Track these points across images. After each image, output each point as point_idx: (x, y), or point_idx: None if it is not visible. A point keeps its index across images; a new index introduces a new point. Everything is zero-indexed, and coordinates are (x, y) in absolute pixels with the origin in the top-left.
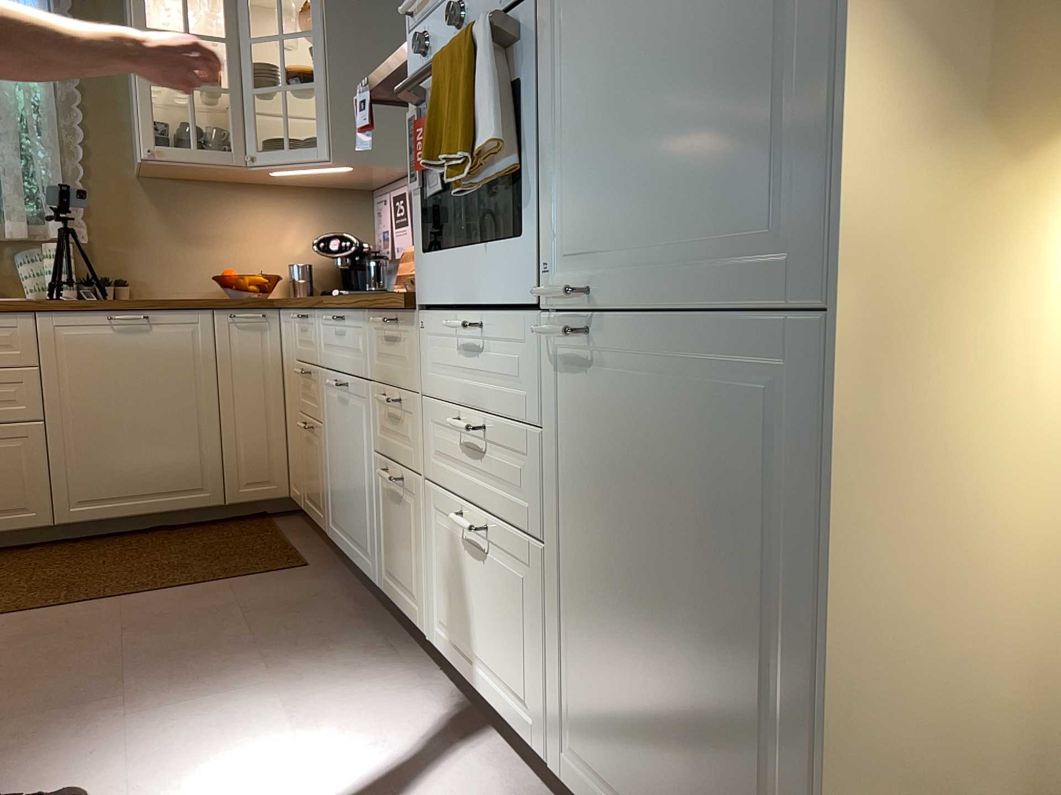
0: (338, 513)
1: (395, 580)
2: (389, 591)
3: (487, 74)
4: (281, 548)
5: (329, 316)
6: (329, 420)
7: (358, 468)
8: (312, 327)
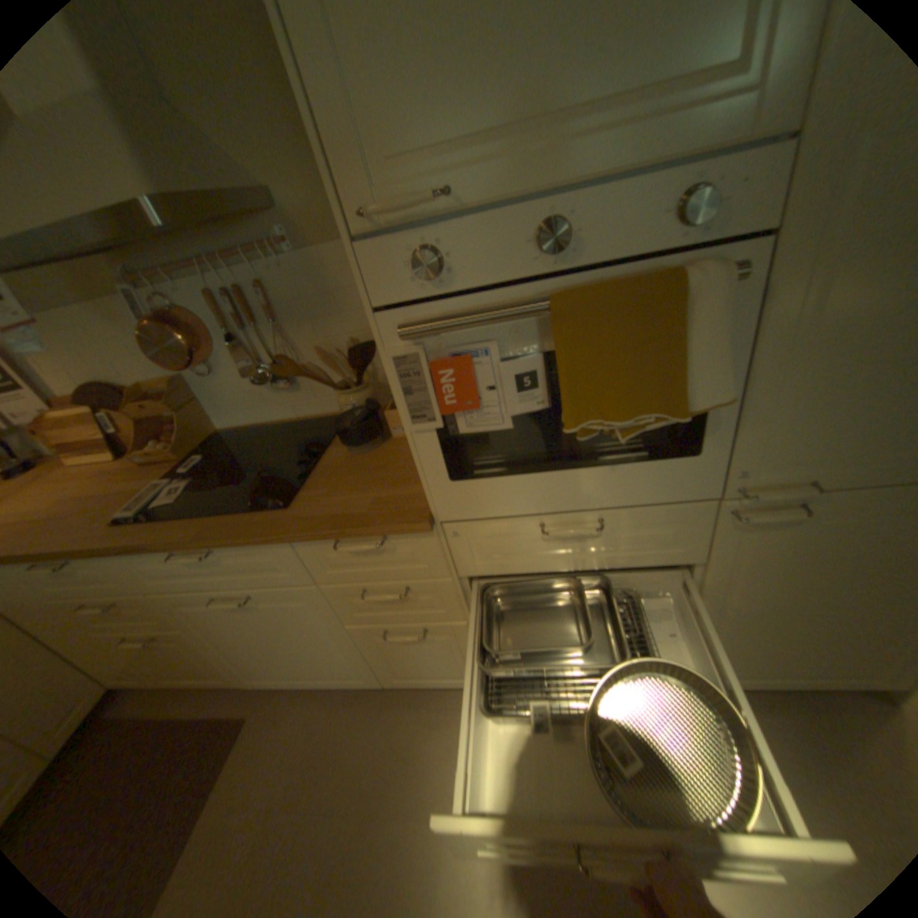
0: (267, 672)
1: (417, 677)
2: (406, 684)
3: (716, 334)
4: (183, 729)
5: (184, 559)
6: (206, 625)
7: (307, 640)
8: (92, 569)
